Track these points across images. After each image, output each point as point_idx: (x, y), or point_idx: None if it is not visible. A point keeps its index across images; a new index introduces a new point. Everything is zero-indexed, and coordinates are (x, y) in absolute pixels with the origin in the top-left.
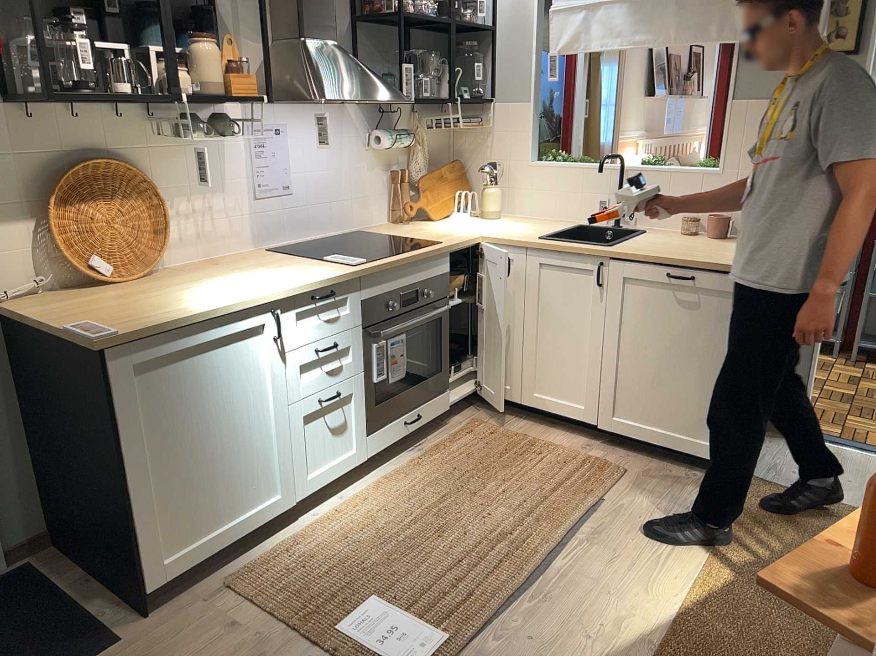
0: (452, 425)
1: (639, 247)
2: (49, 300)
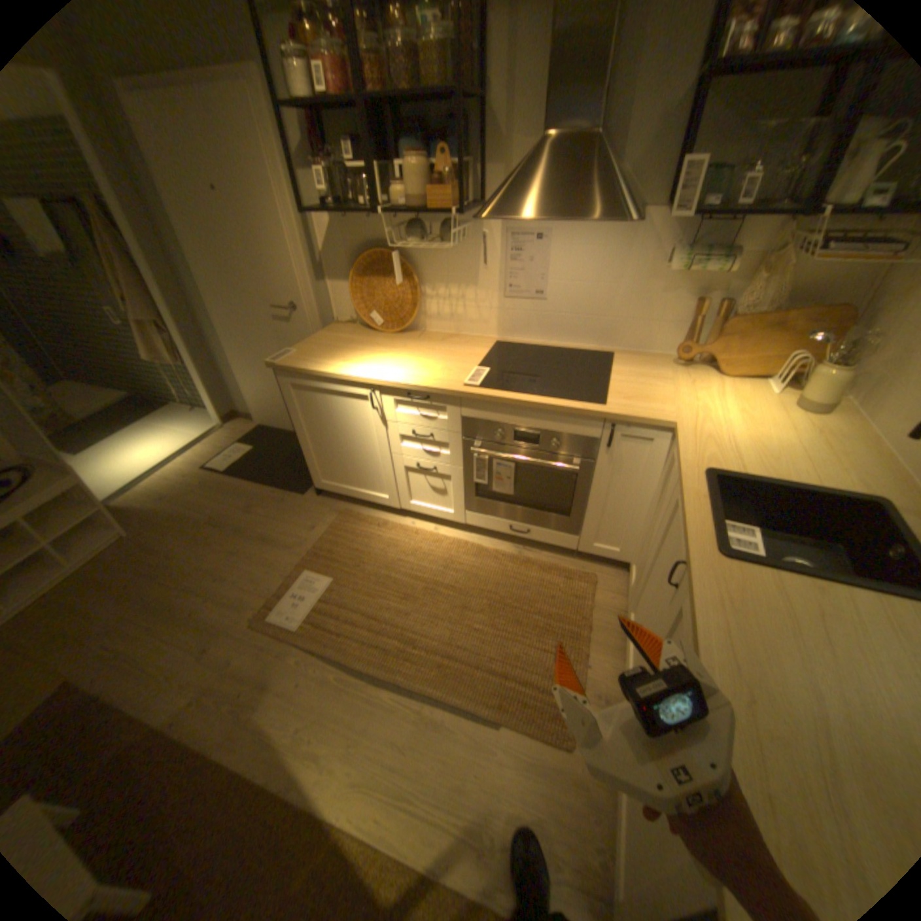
0: (576, 563)
1: (756, 599)
2: (344, 329)
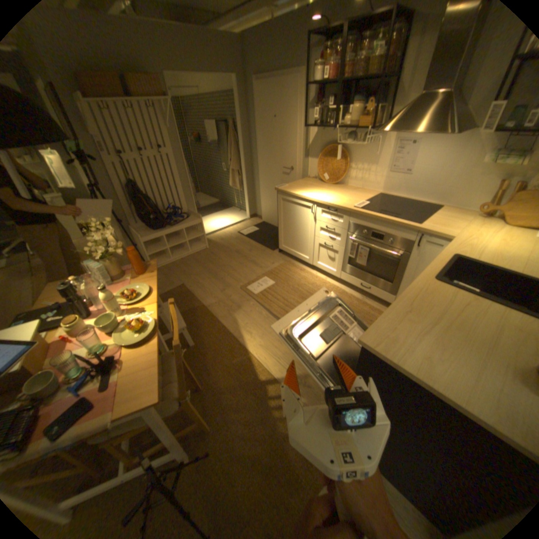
0: None
1: (439, 293)
2: (310, 180)
